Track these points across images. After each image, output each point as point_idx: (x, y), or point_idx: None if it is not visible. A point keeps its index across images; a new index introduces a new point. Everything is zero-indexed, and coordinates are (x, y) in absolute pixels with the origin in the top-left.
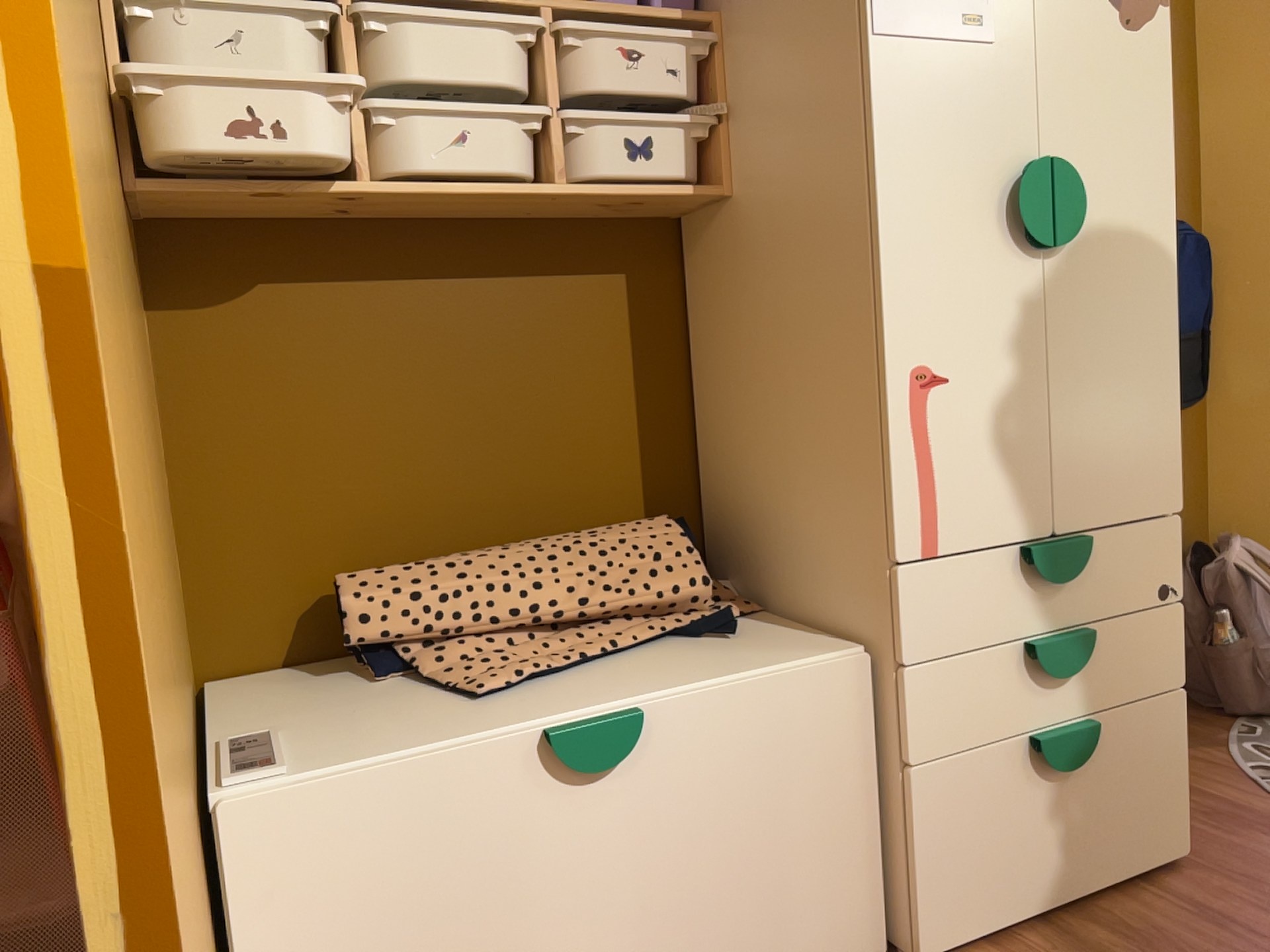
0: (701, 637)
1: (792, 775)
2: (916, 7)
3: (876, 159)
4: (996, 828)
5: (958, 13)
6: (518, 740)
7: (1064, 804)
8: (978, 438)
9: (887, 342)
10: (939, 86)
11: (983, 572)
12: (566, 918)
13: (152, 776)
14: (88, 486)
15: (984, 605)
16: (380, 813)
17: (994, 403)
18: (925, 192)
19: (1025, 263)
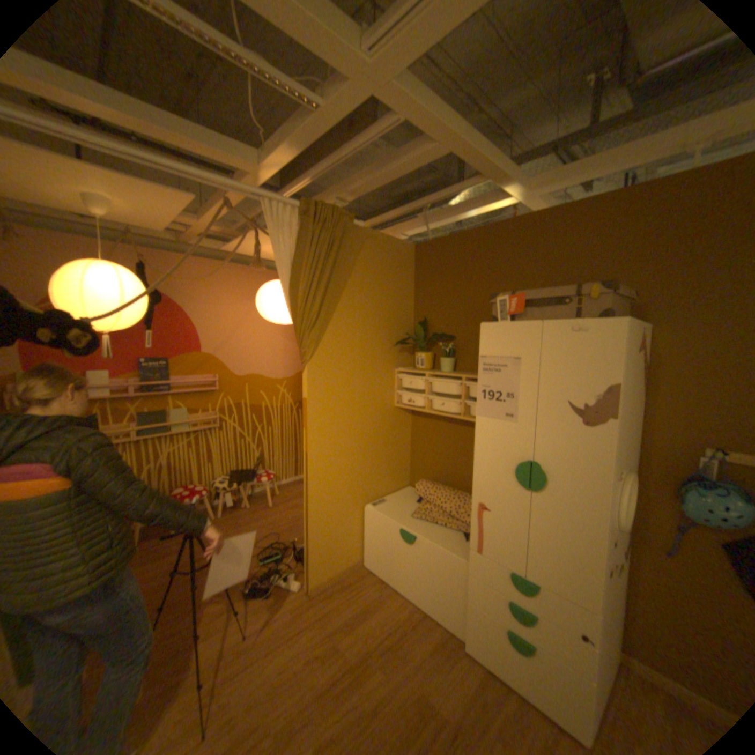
0: (463, 536)
1: (446, 577)
2: (490, 410)
3: (476, 446)
4: (493, 642)
5: (504, 413)
6: (399, 527)
7: (520, 662)
8: (498, 532)
9: (473, 492)
10: (495, 432)
11: (496, 569)
12: (402, 564)
13: (315, 498)
14: (308, 471)
15: (496, 579)
16: (380, 523)
17: (505, 525)
18: (488, 459)
19: (522, 490)
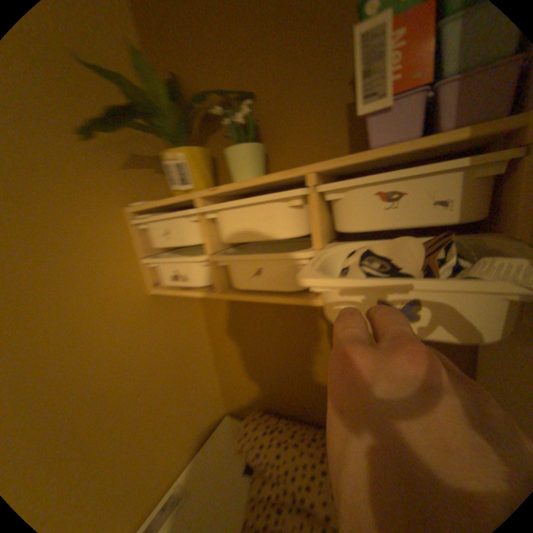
0: None
1: None
2: None
3: None
4: None
5: None
6: None
7: None
8: None
9: None
10: None
11: None
12: None
13: None
14: None
15: None
16: None
17: None
18: None
19: None
